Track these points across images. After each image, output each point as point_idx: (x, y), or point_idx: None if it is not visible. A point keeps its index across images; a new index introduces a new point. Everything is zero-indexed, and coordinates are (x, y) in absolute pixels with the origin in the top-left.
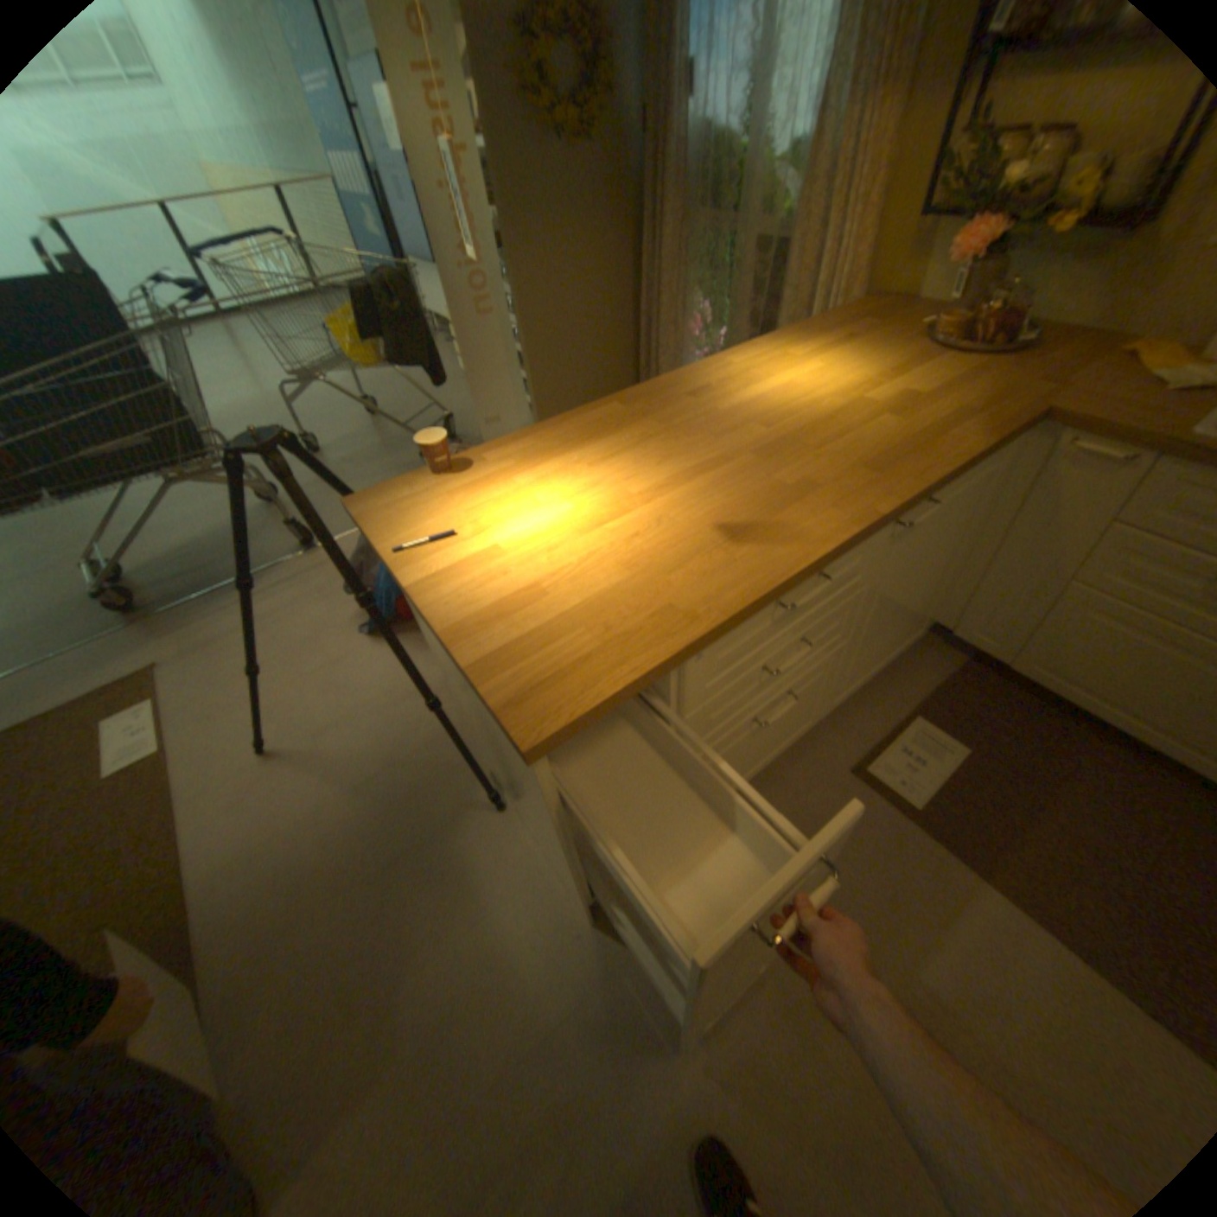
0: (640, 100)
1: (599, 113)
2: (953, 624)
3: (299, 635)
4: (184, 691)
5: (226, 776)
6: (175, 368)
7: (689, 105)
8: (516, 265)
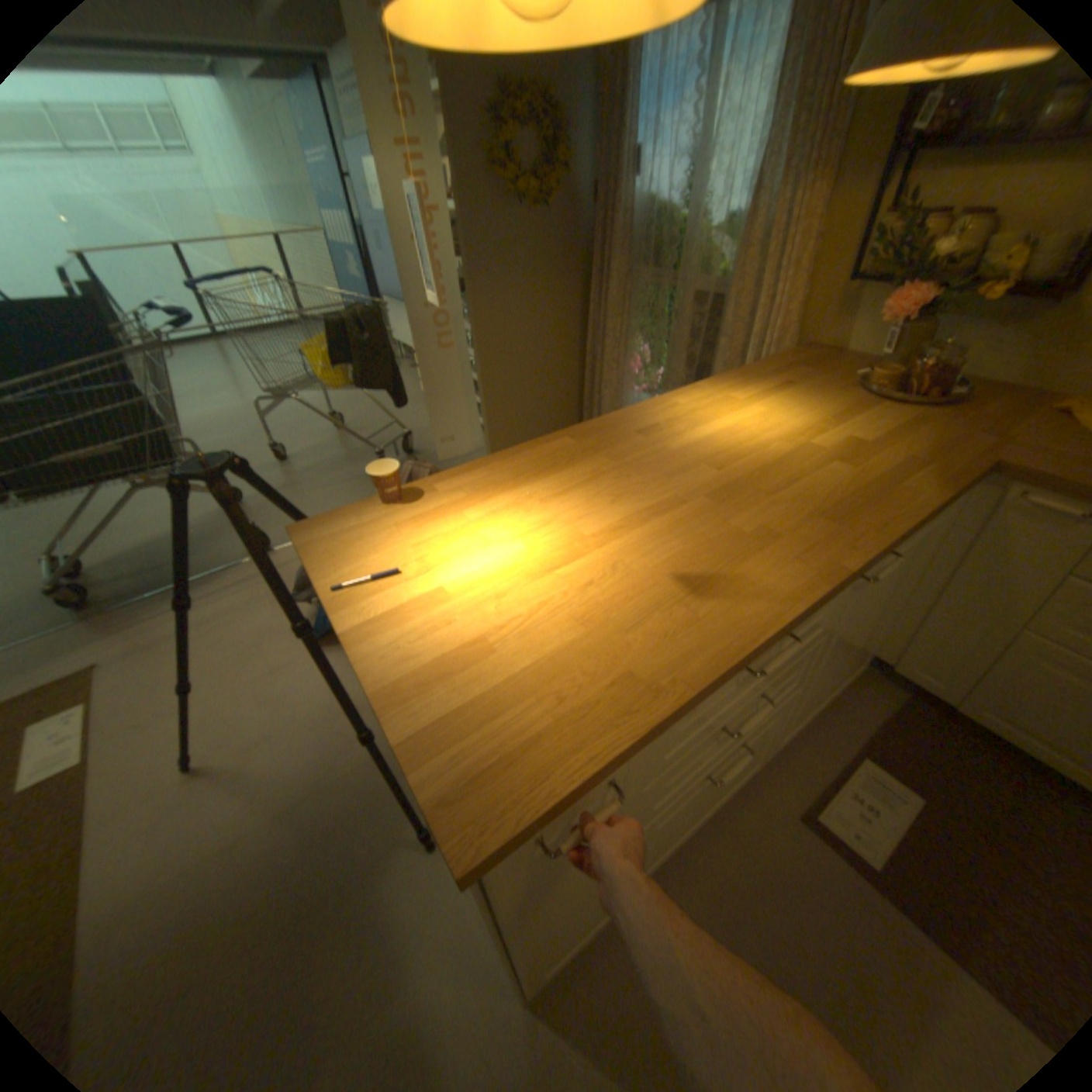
0: (593, 177)
1: (556, 185)
2: (895, 660)
3: (244, 641)
4: (120, 697)
5: (147, 796)
6: (157, 385)
7: (635, 182)
8: (477, 307)
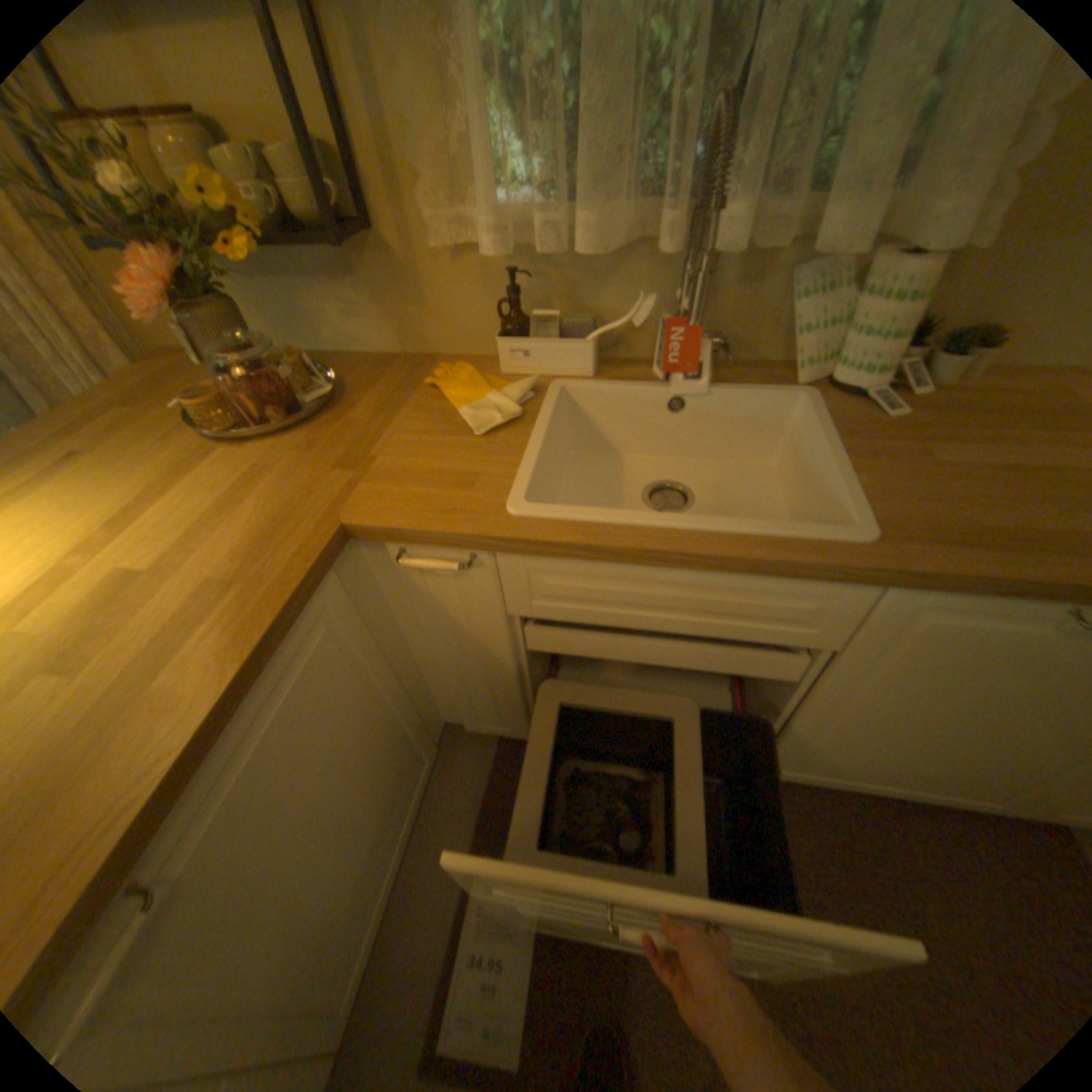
0: None
1: None
2: (459, 719)
3: None
4: None
5: None
6: None
7: None
8: None
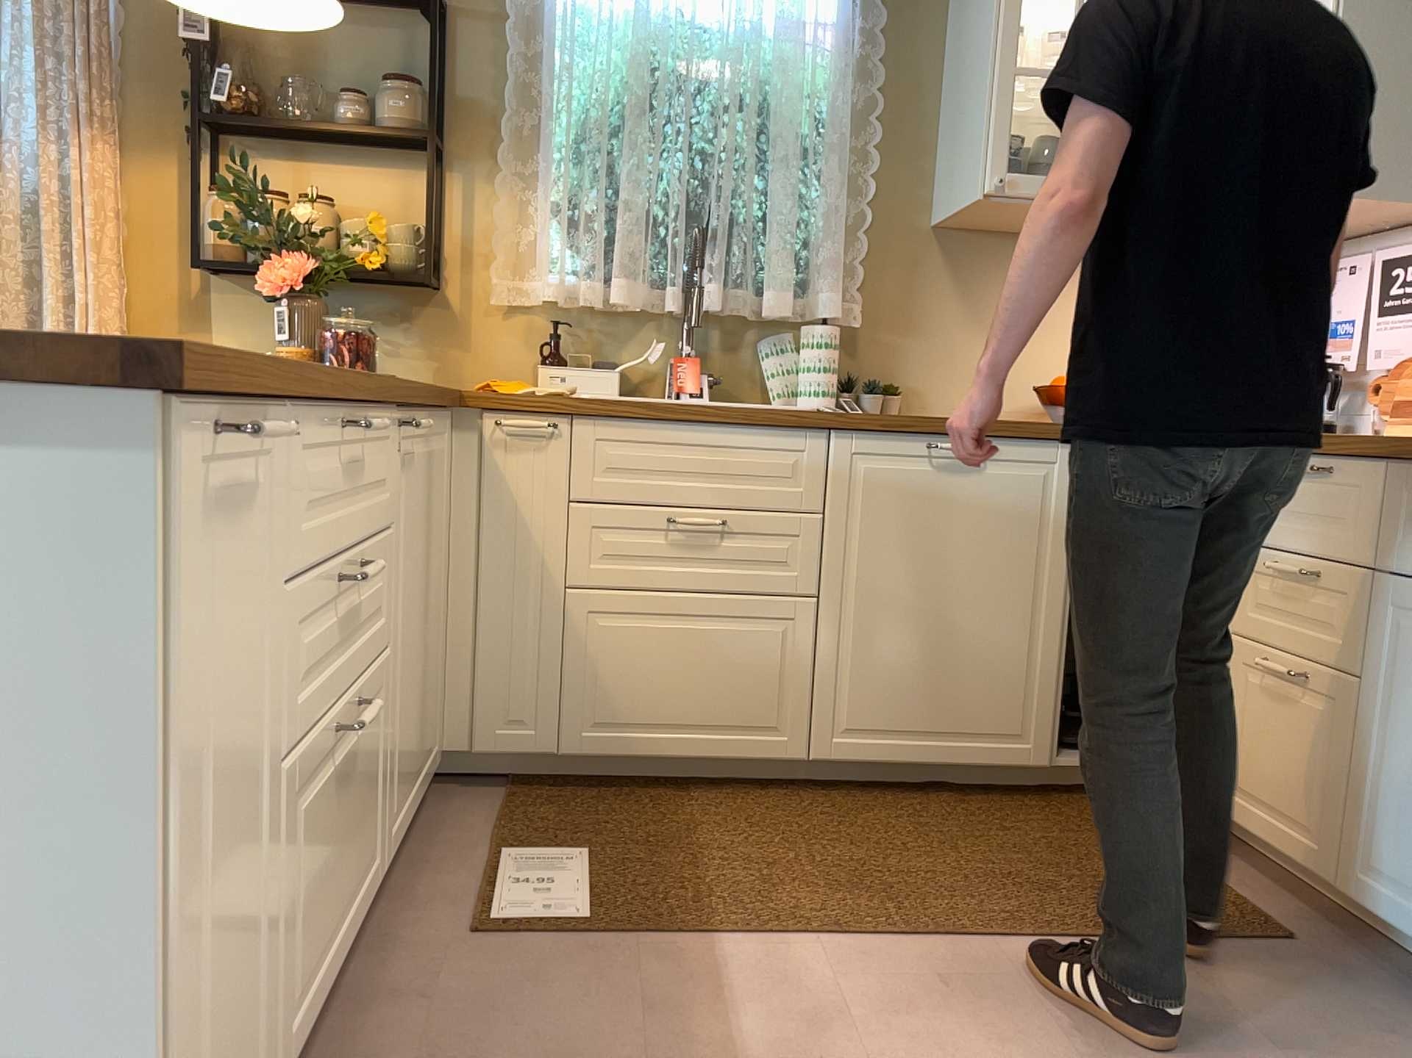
0: None
1: None
2: (464, 739)
3: None
4: None
5: None
6: None
7: None
8: None
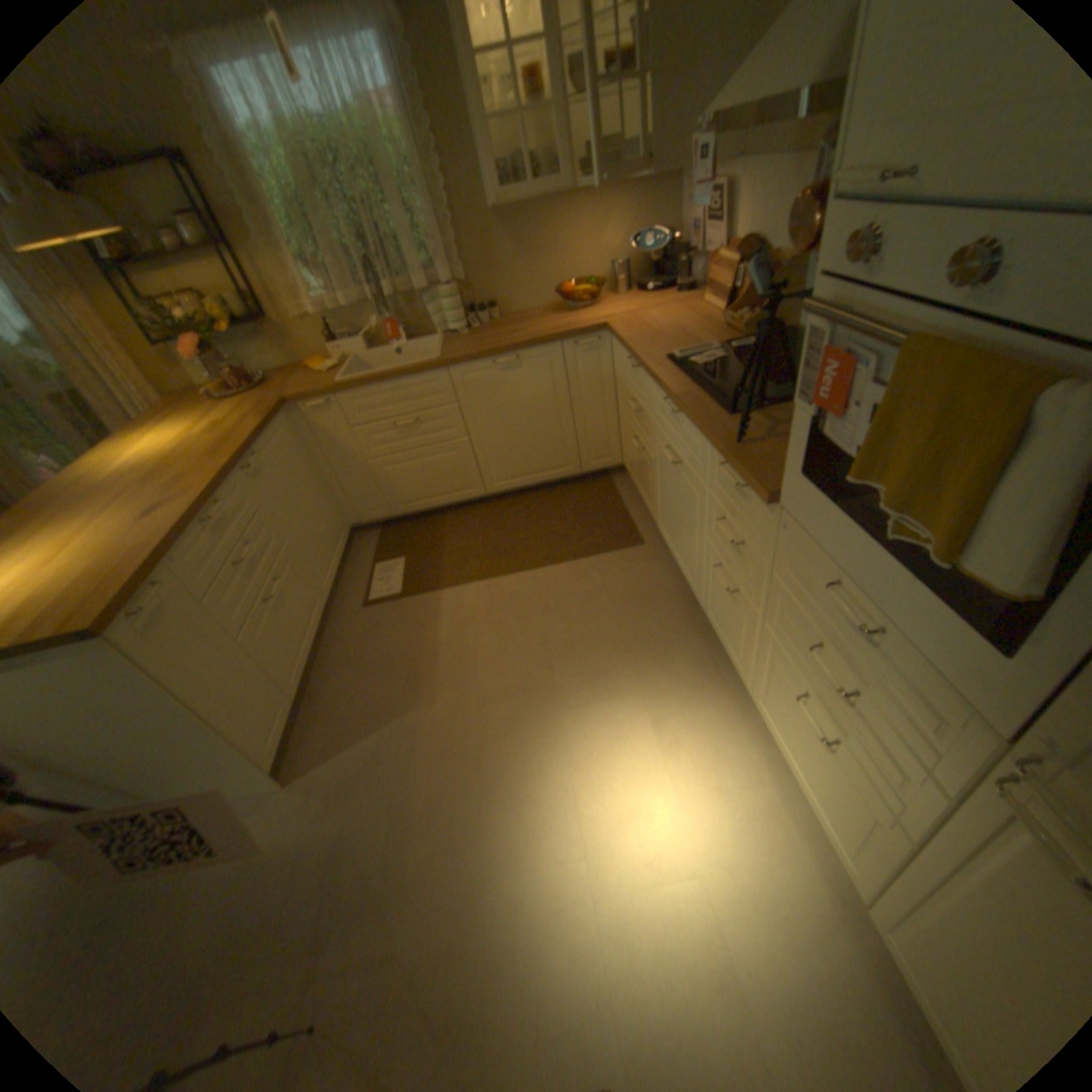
0: None
1: None
2: (357, 518)
3: None
4: None
5: None
6: None
7: None
8: None
